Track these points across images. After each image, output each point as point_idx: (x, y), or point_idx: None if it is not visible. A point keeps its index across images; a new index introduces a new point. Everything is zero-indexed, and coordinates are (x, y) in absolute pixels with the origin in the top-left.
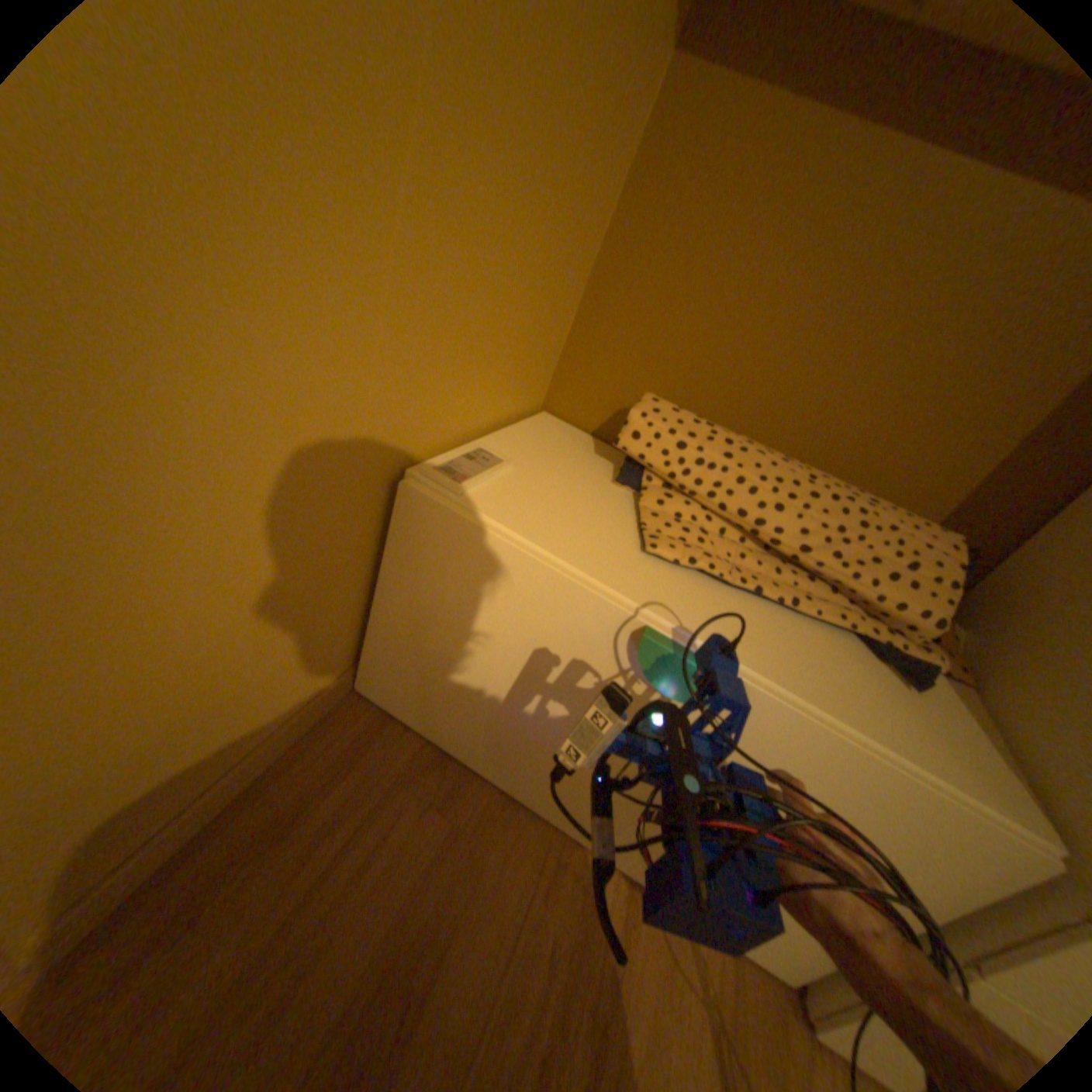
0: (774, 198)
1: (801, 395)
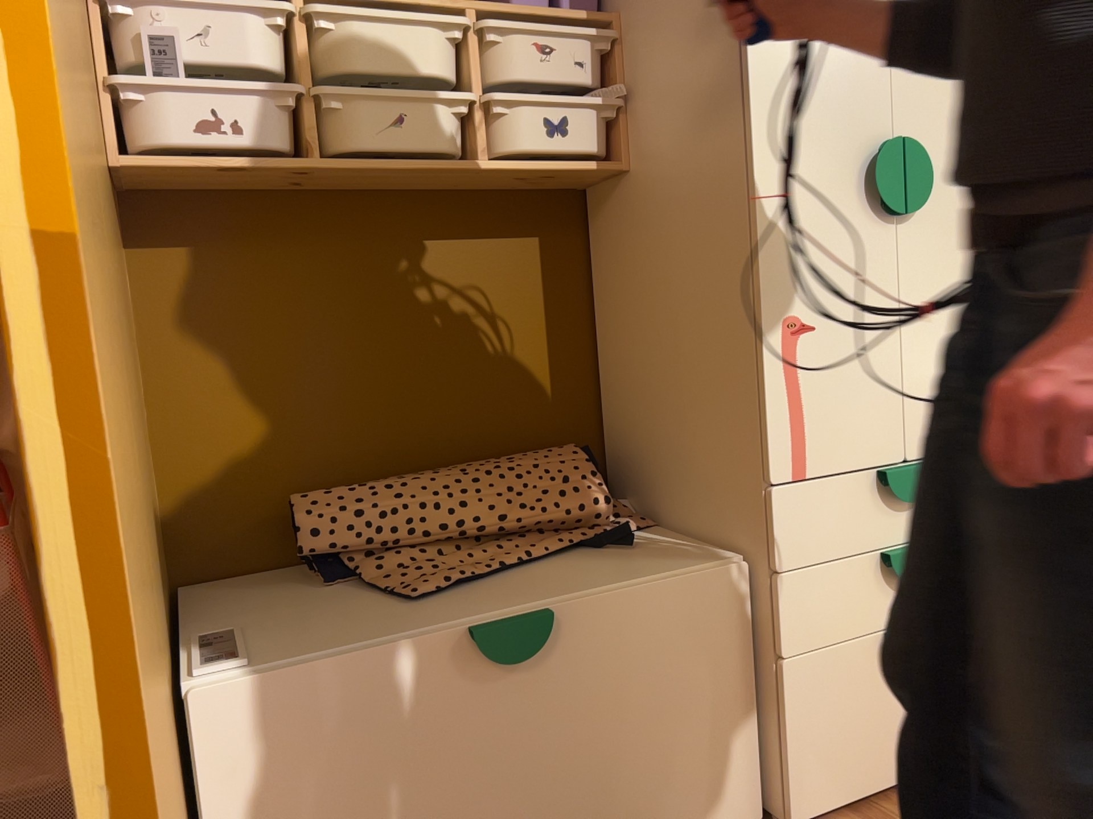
0: (281, 310)
1: (403, 424)
